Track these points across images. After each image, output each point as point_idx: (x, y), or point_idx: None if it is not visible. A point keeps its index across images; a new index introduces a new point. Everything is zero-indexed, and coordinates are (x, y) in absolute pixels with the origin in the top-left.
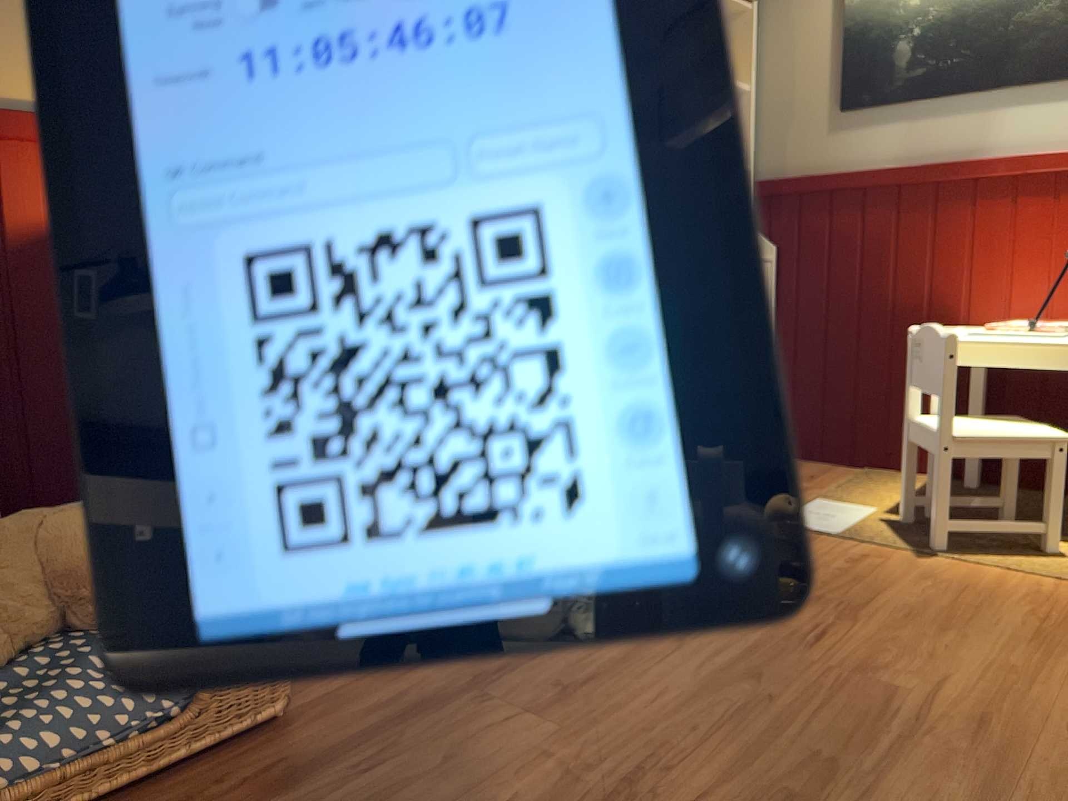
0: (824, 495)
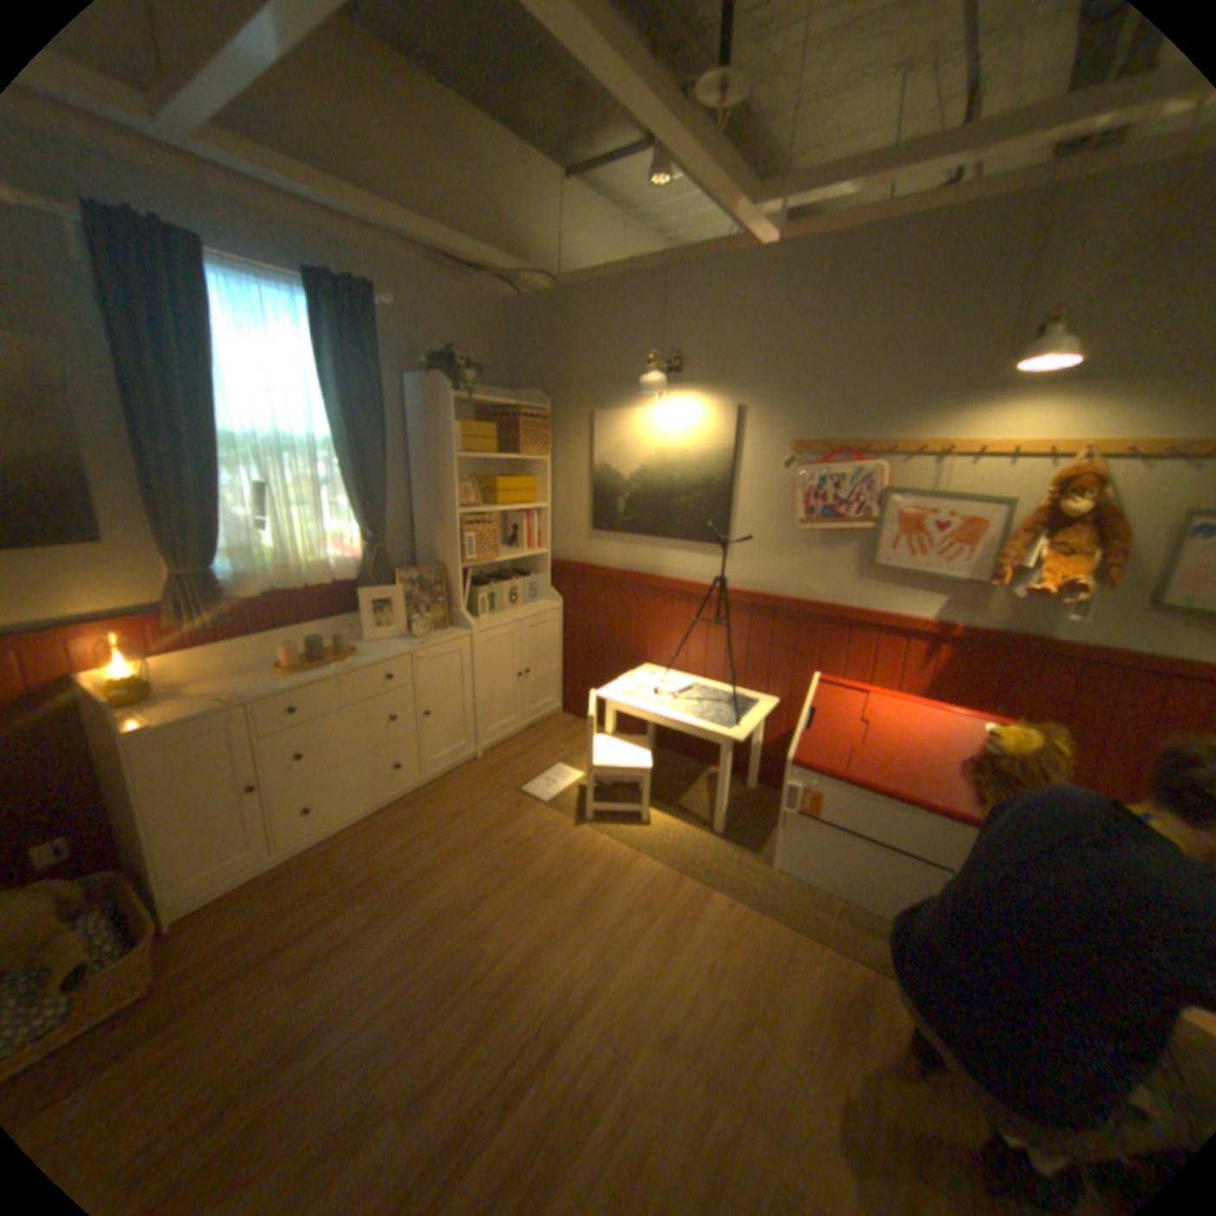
0: (563, 761)
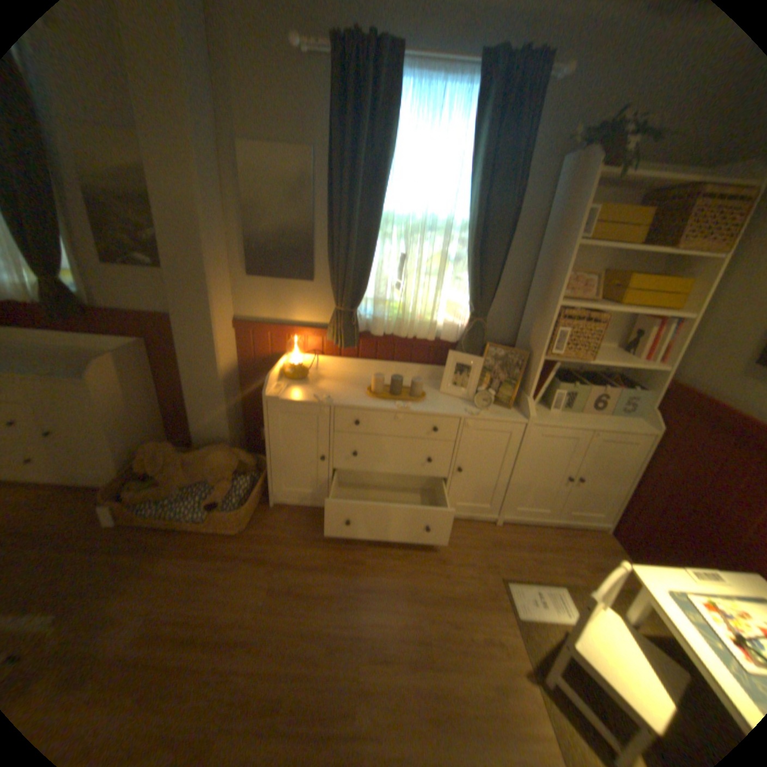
0: (574, 591)
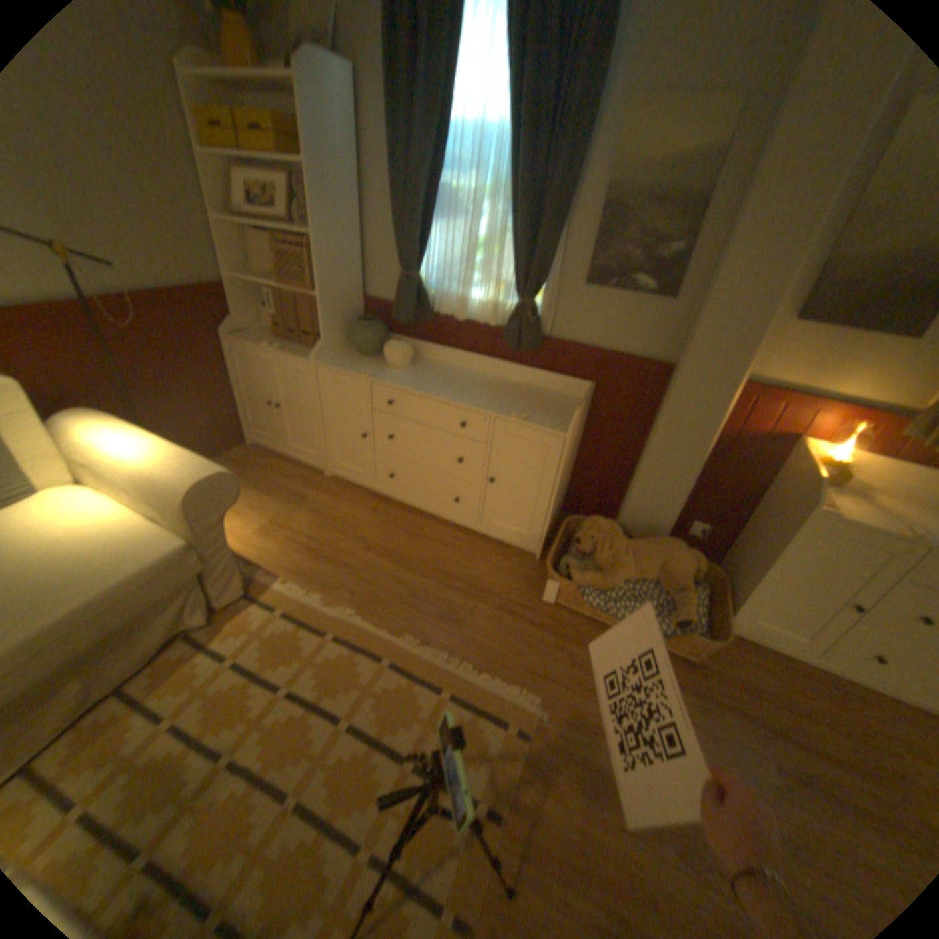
0: None
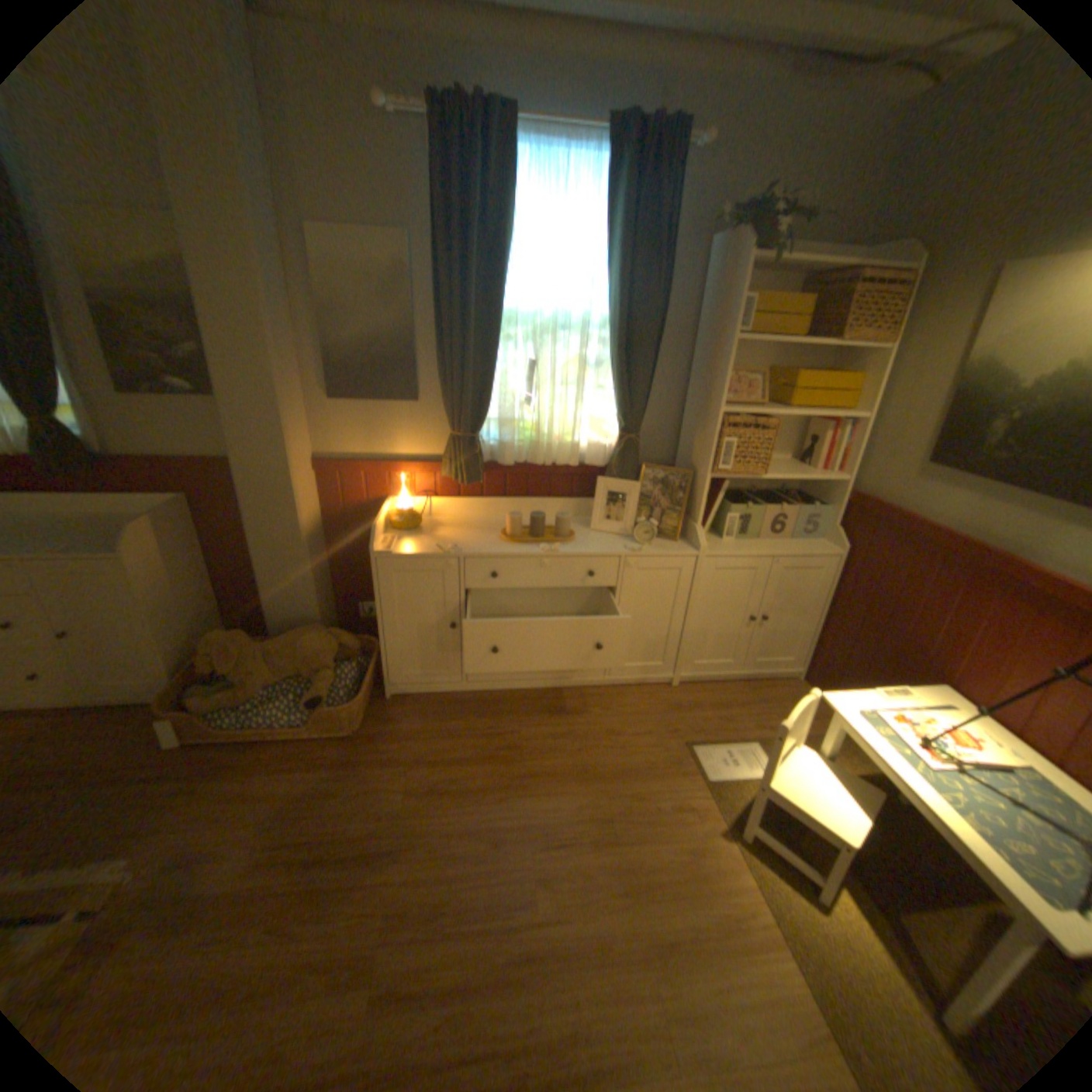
0: (767, 744)
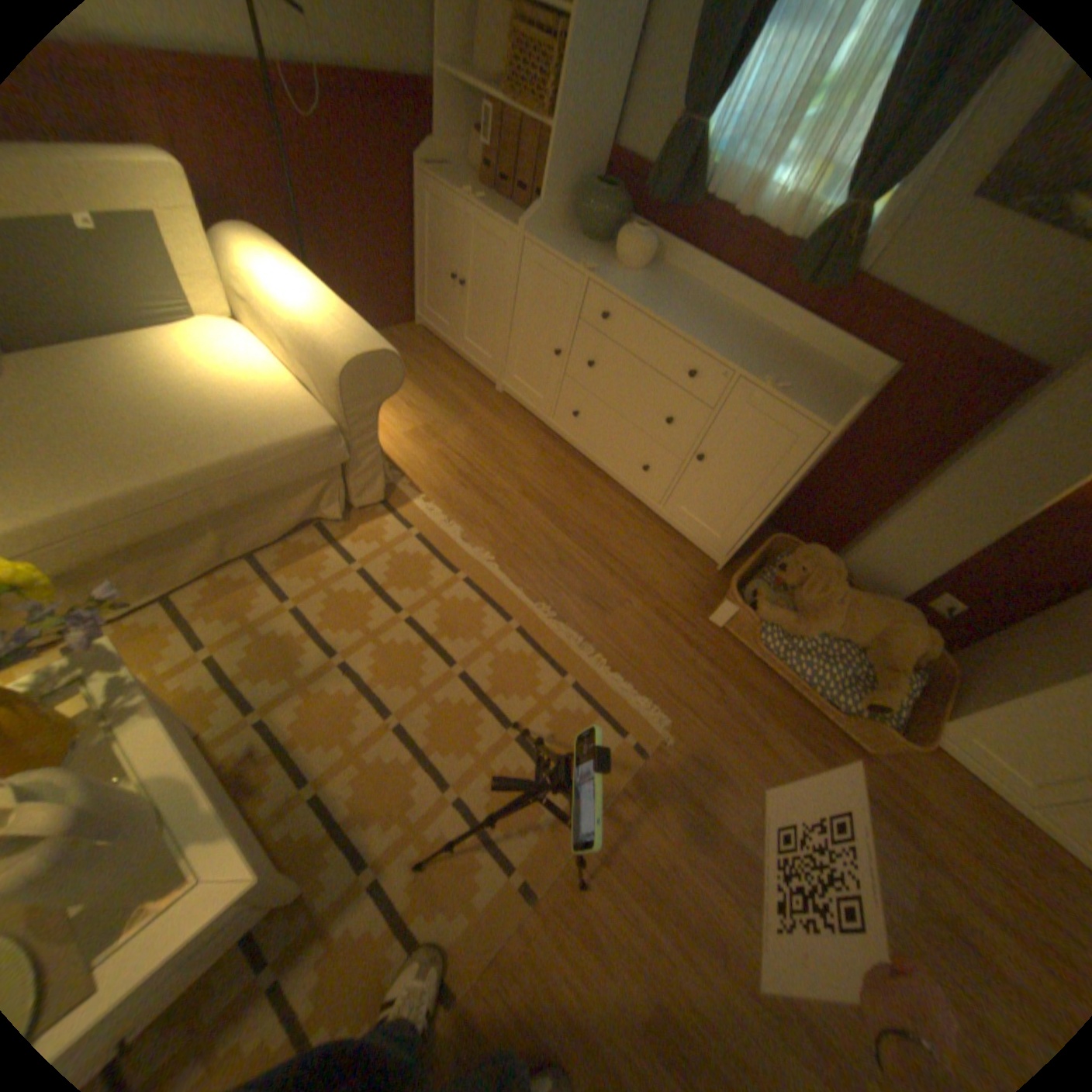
0: None
